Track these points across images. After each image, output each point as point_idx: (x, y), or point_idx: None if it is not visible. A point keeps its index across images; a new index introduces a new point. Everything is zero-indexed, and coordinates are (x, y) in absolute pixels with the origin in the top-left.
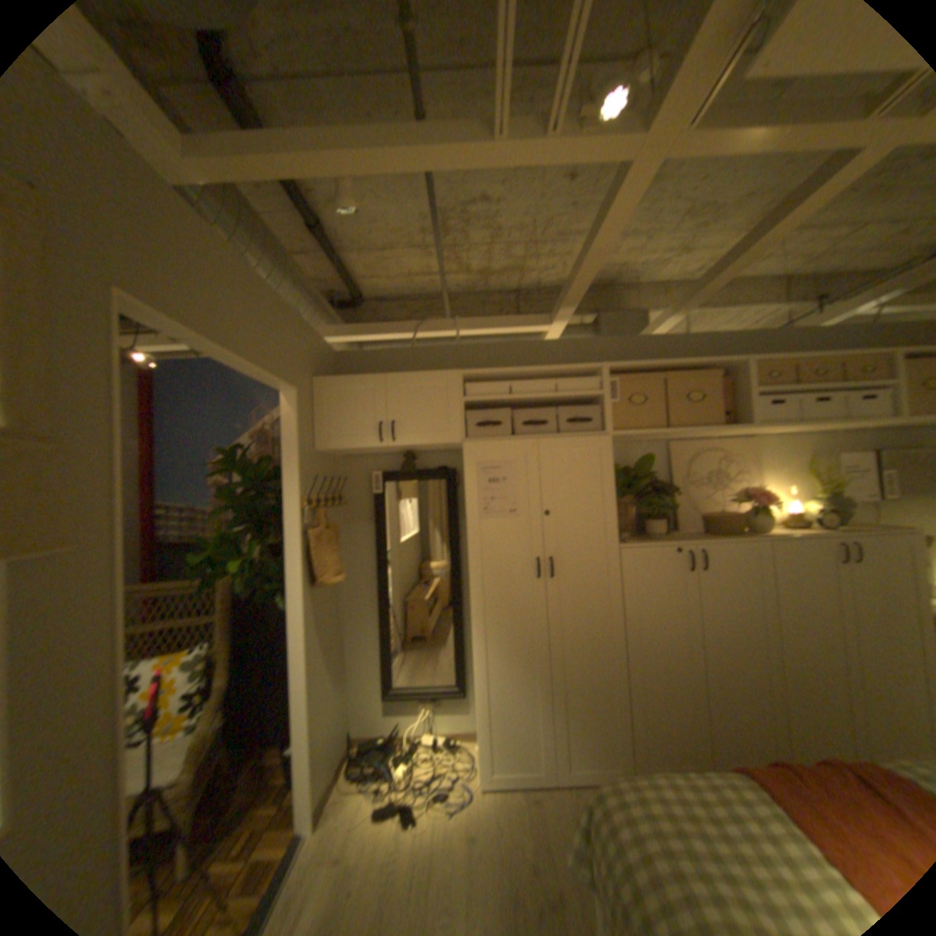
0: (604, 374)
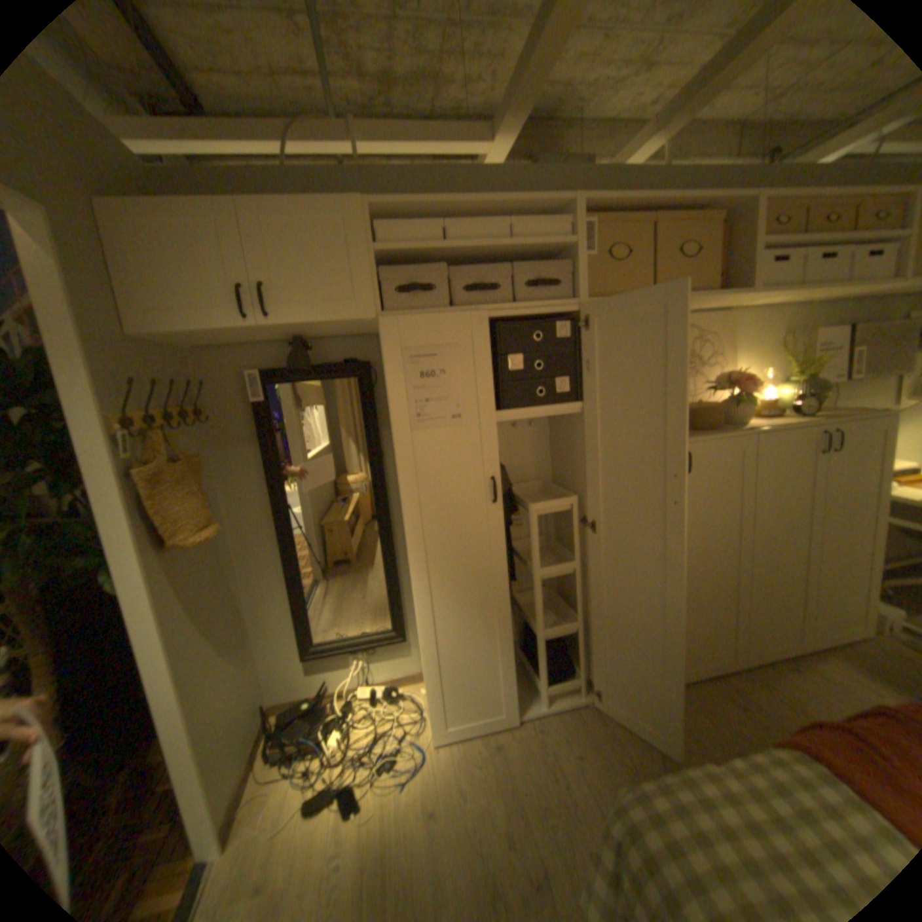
0: (580, 209)
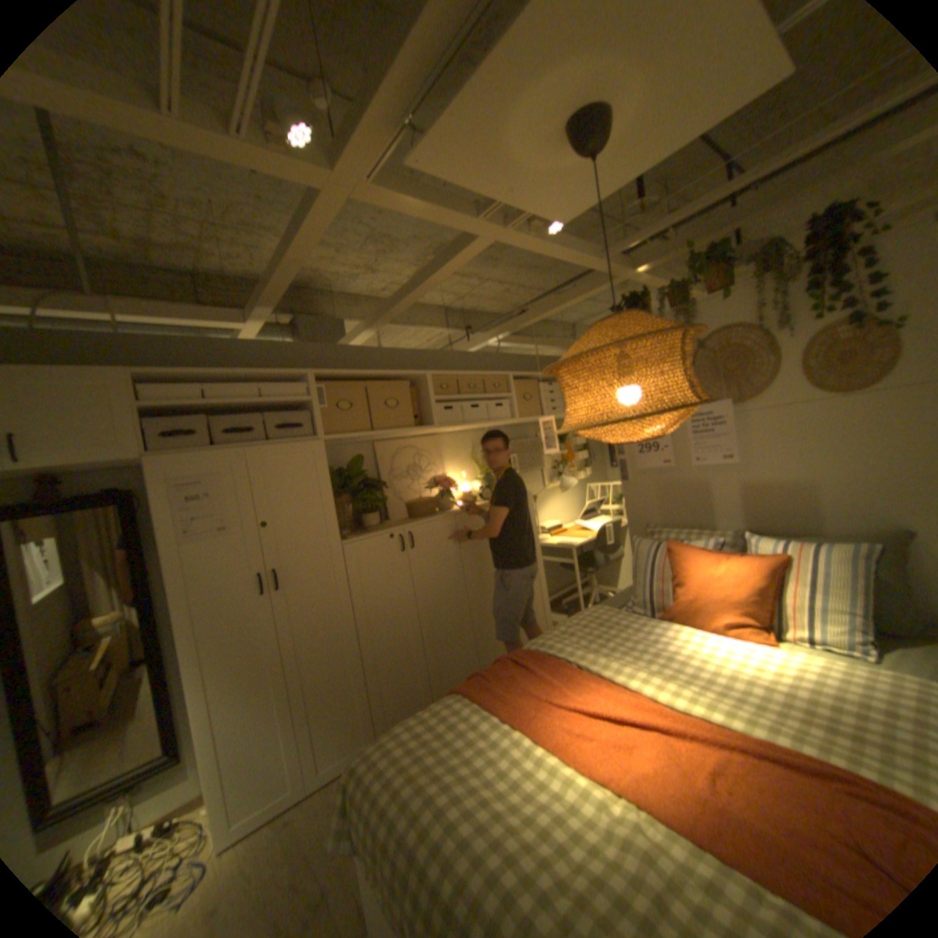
0: (311, 379)
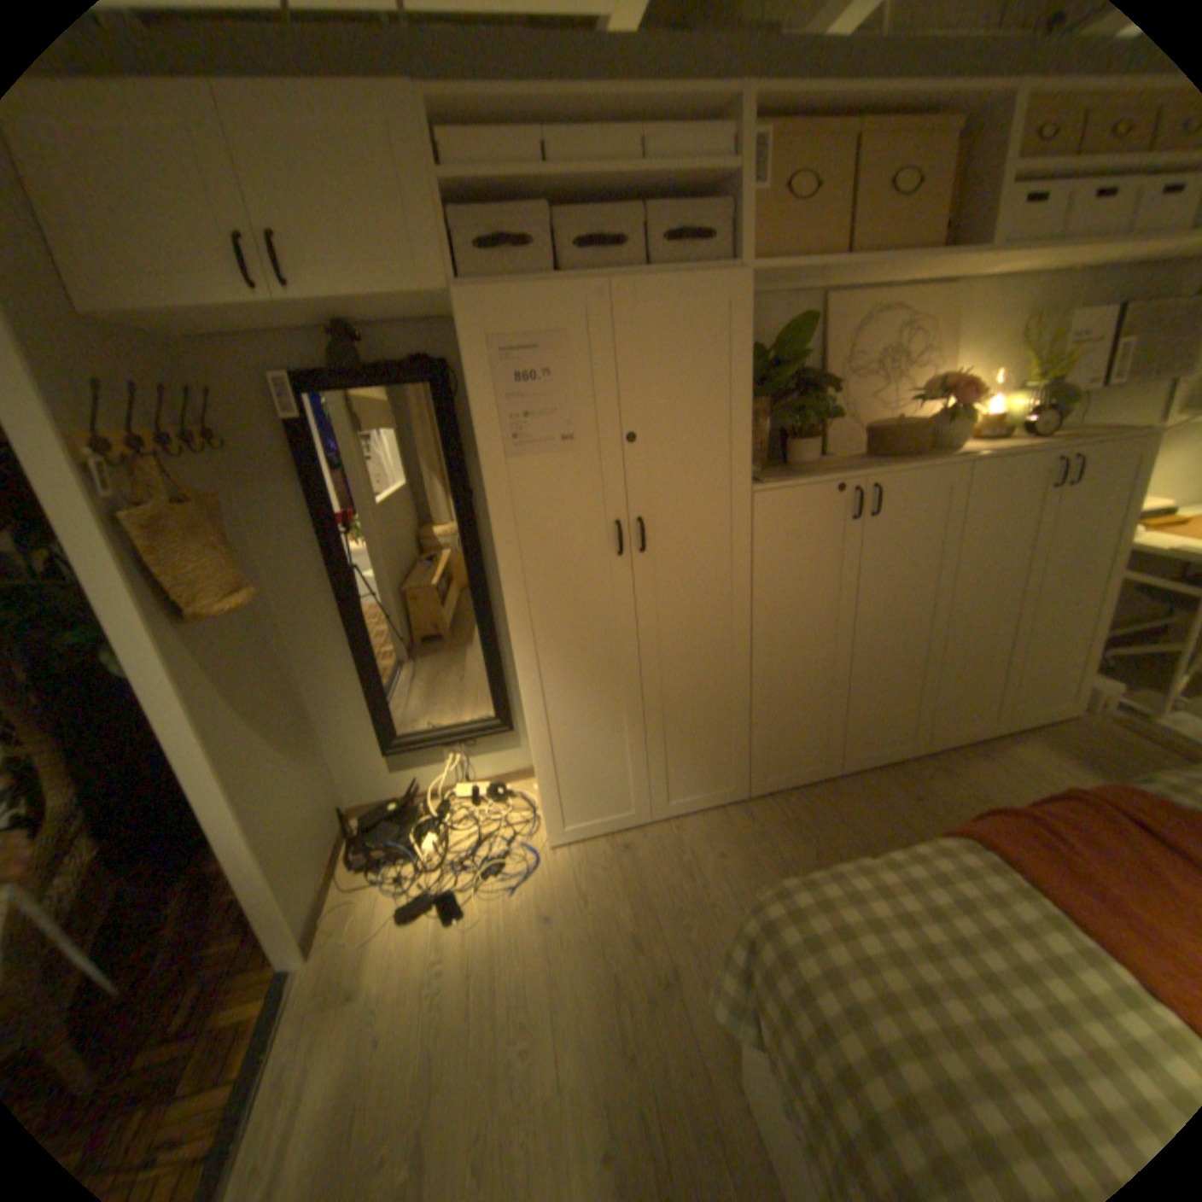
0: (749, 112)
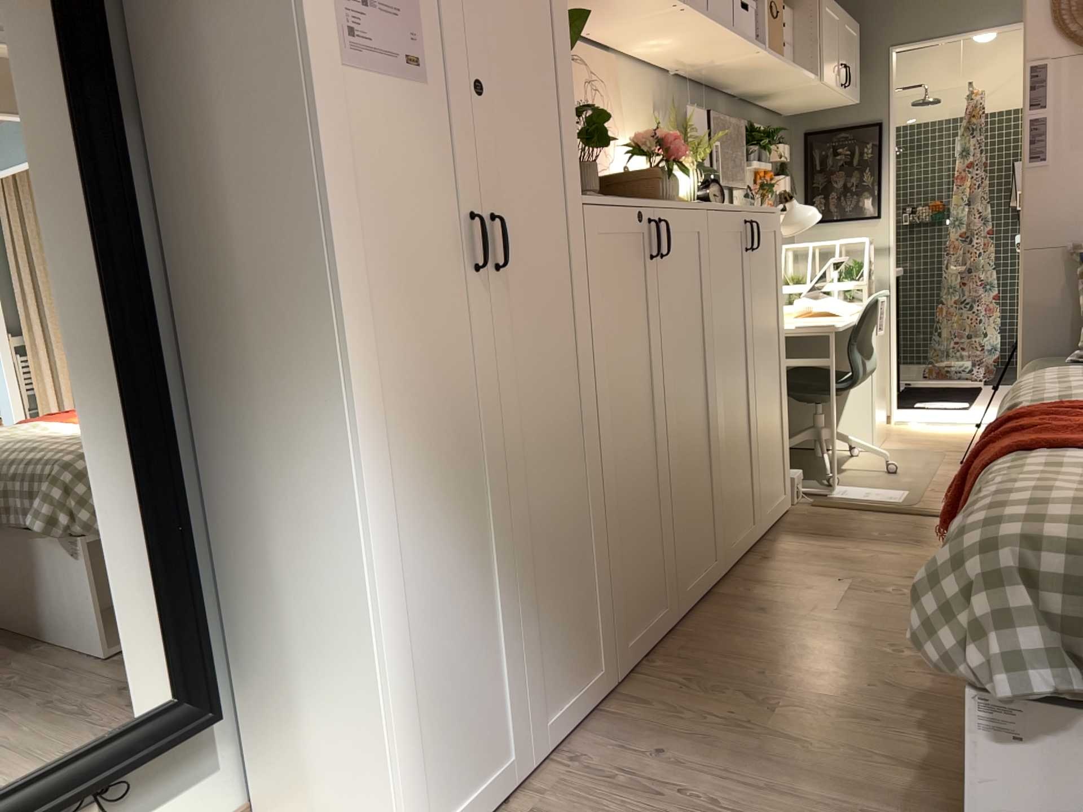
0: None
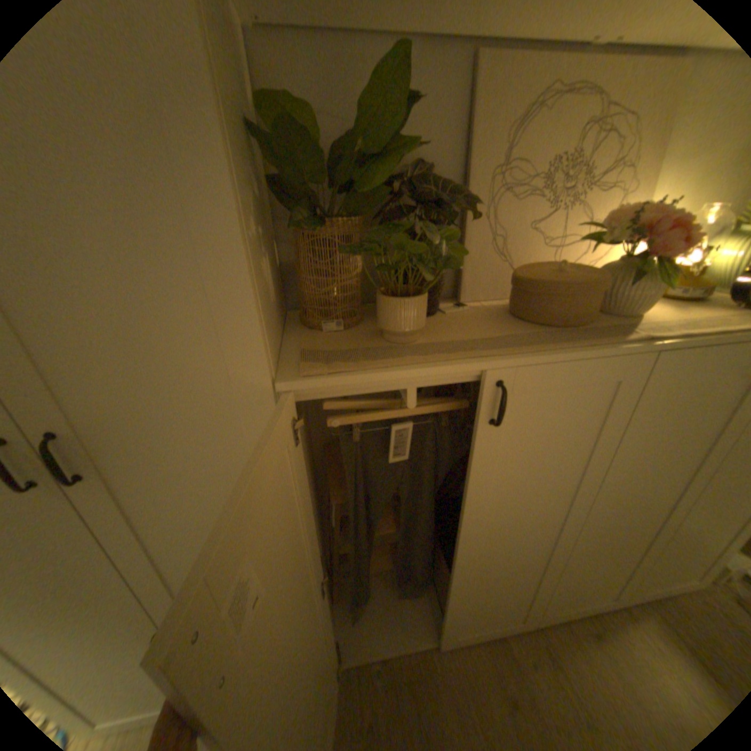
0: None
